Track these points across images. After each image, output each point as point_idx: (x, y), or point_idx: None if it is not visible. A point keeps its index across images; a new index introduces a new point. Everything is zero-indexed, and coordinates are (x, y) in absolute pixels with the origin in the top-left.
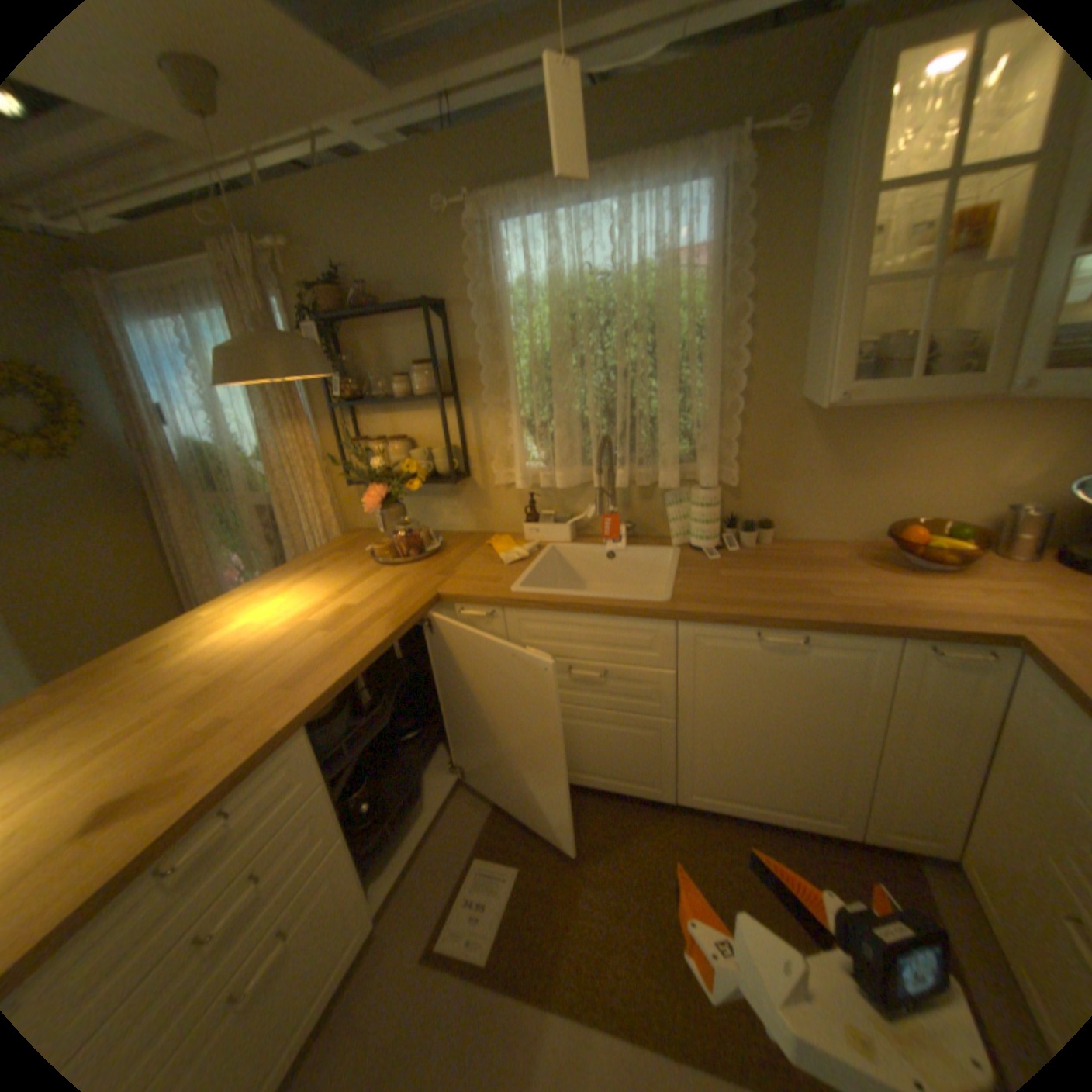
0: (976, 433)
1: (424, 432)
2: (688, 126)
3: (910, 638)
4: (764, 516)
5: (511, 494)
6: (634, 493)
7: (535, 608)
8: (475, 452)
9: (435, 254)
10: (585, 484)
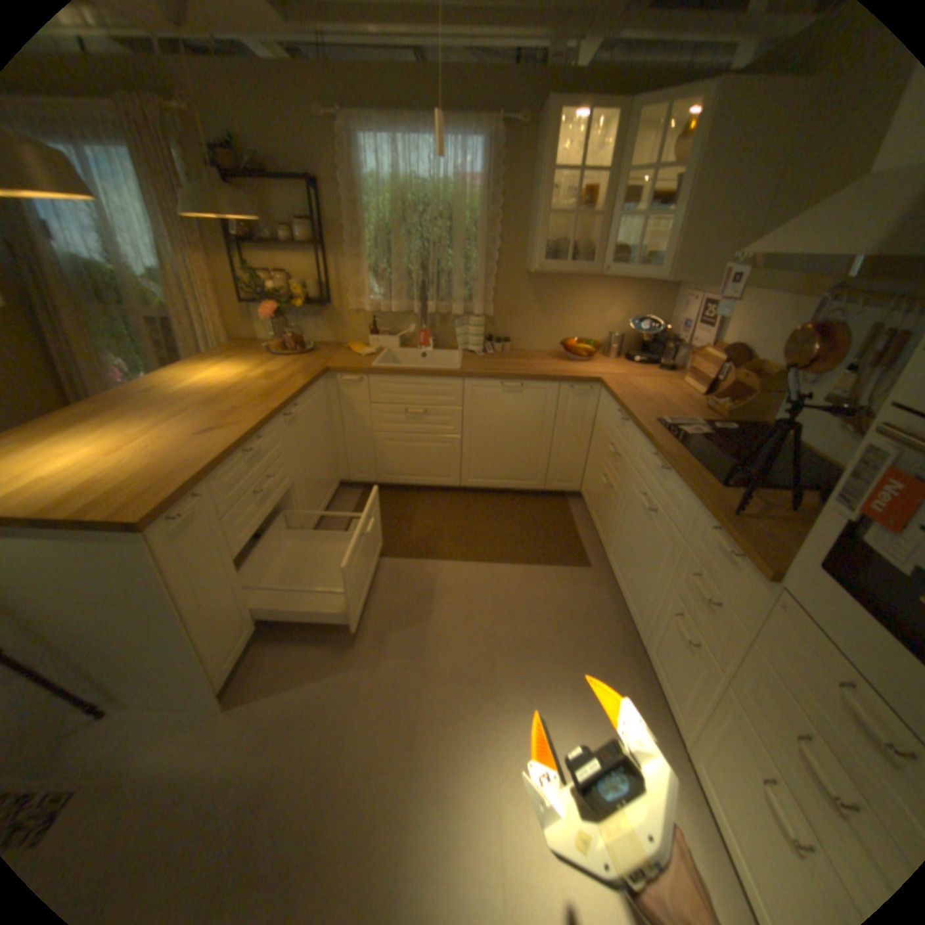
0: (597, 296)
1: (296, 269)
2: (471, 104)
3: (561, 382)
4: (505, 336)
5: (359, 317)
6: (436, 320)
7: (387, 374)
8: (334, 286)
9: (310, 144)
10: (407, 313)
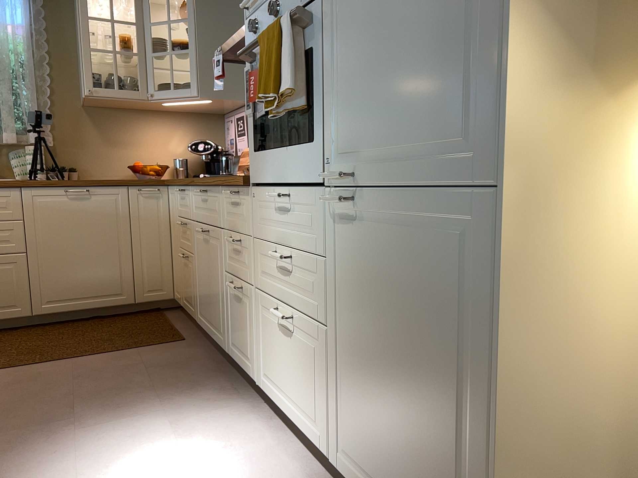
0: (156, 129)
1: None
2: None
3: (128, 184)
4: (72, 167)
5: None
6: None
7: None
8: None
9: None
10: None
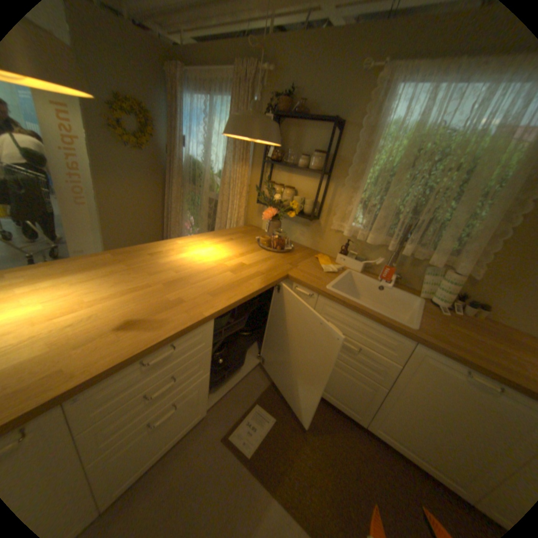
0: None
1: (304, 188)
2: None
3: None
4: (487, 303)
5: (337, 236)
6: (409, 260)
7: (337, 302)
8: (327, 207)
9: (352, 93)
10: (382, 245)
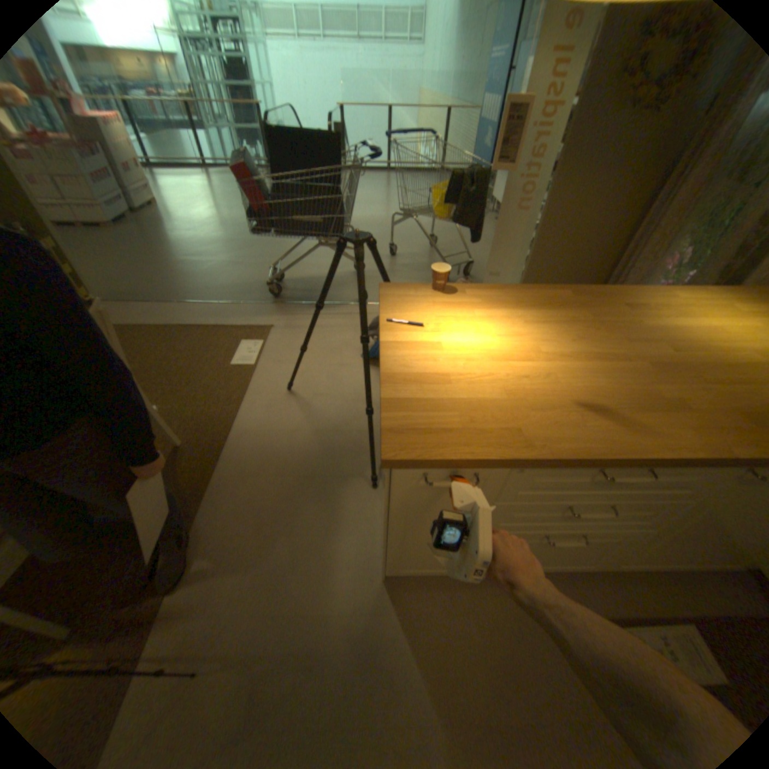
0: None
1: None
2: None
3: None
4: None
5: None
6: None
7: None
8: None
9: None
10: None
